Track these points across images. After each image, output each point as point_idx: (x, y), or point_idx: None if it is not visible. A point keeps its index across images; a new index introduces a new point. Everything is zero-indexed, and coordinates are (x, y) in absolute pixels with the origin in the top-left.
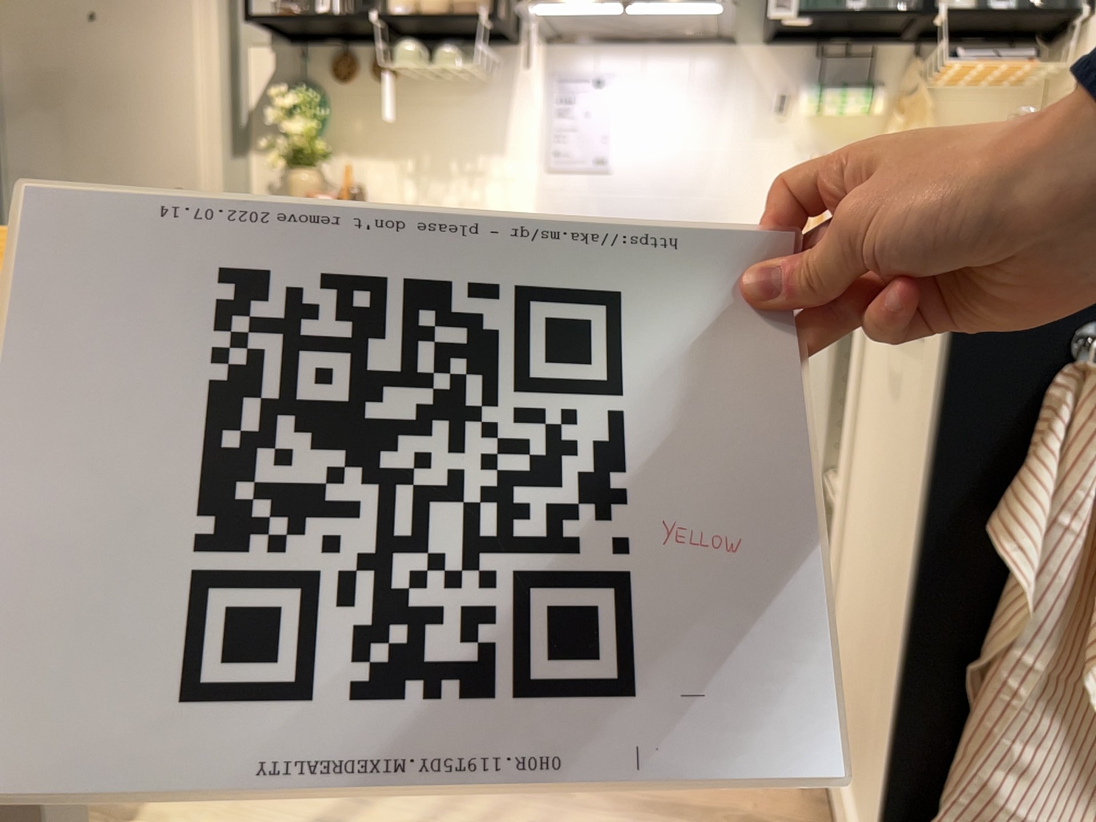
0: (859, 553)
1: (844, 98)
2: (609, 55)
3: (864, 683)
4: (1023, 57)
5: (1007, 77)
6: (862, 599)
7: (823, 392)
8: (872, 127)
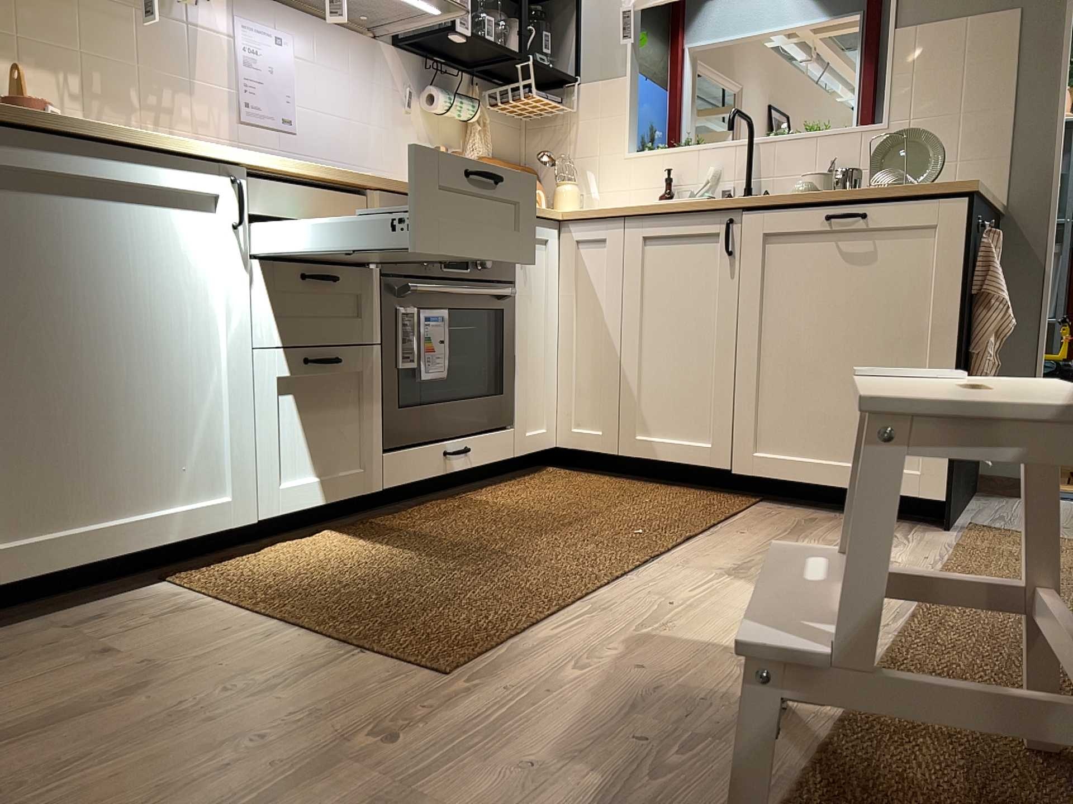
0: (778, 361)
1: (465, 106)
2: (289, 19)
3: (826, 415)
4: (557, 101)
5: (537, 111)
6: (801, 379)
7: (582, 308)
8: (455, 131)
